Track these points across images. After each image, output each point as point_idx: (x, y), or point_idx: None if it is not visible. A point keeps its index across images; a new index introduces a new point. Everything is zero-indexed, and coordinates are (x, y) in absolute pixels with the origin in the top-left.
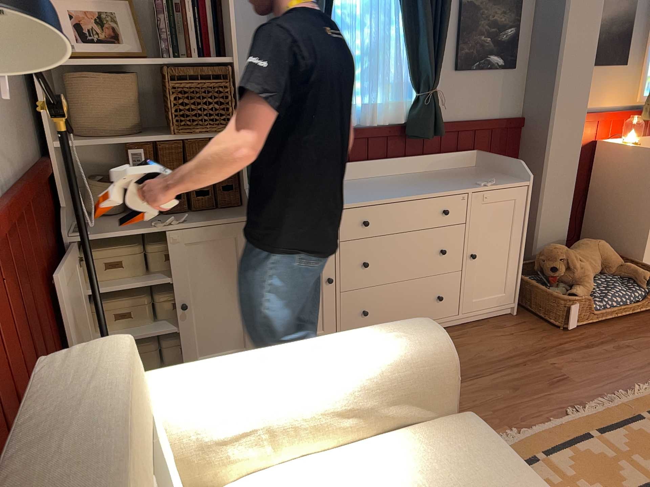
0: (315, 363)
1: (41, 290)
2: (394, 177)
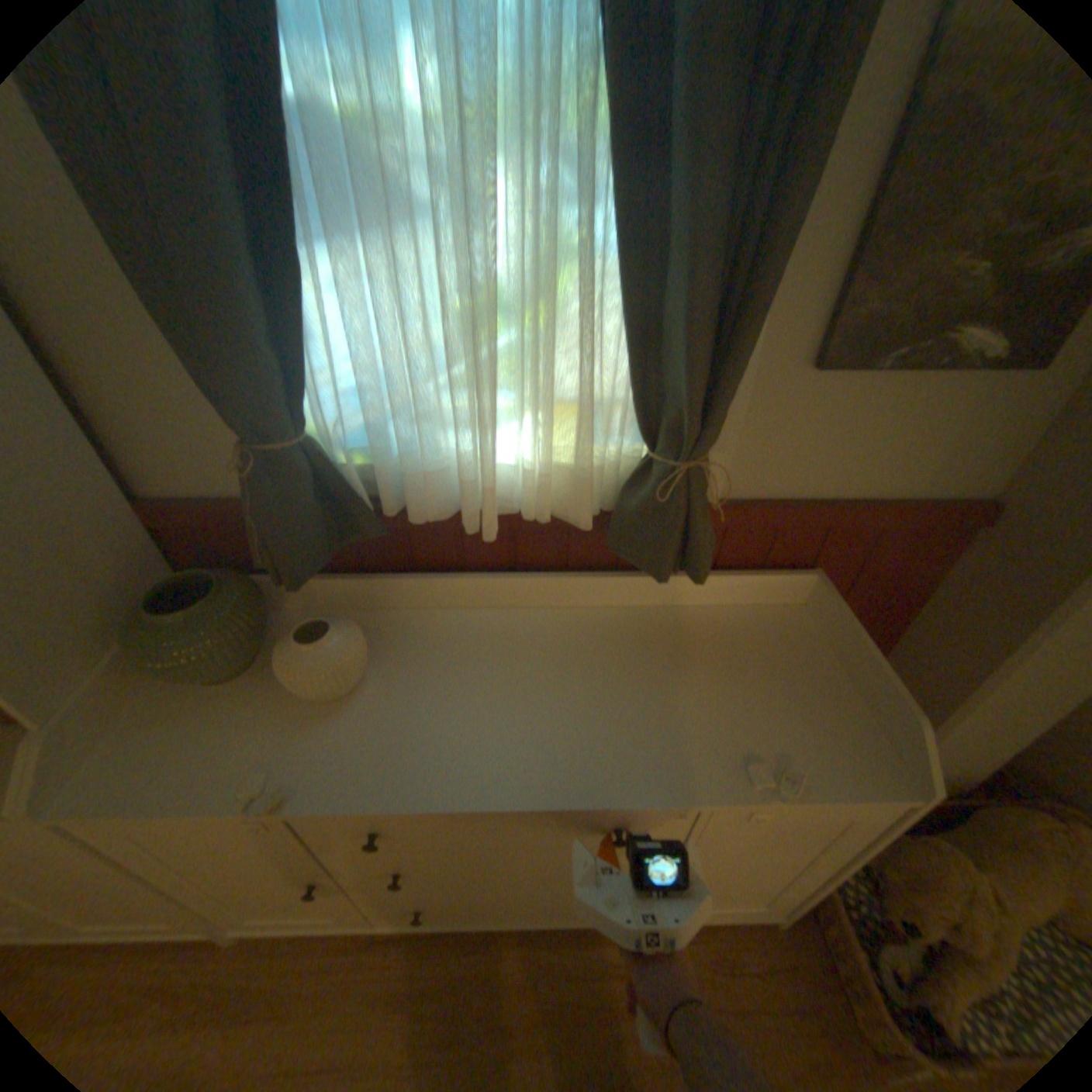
0: None
1: None
2: (568, 623)
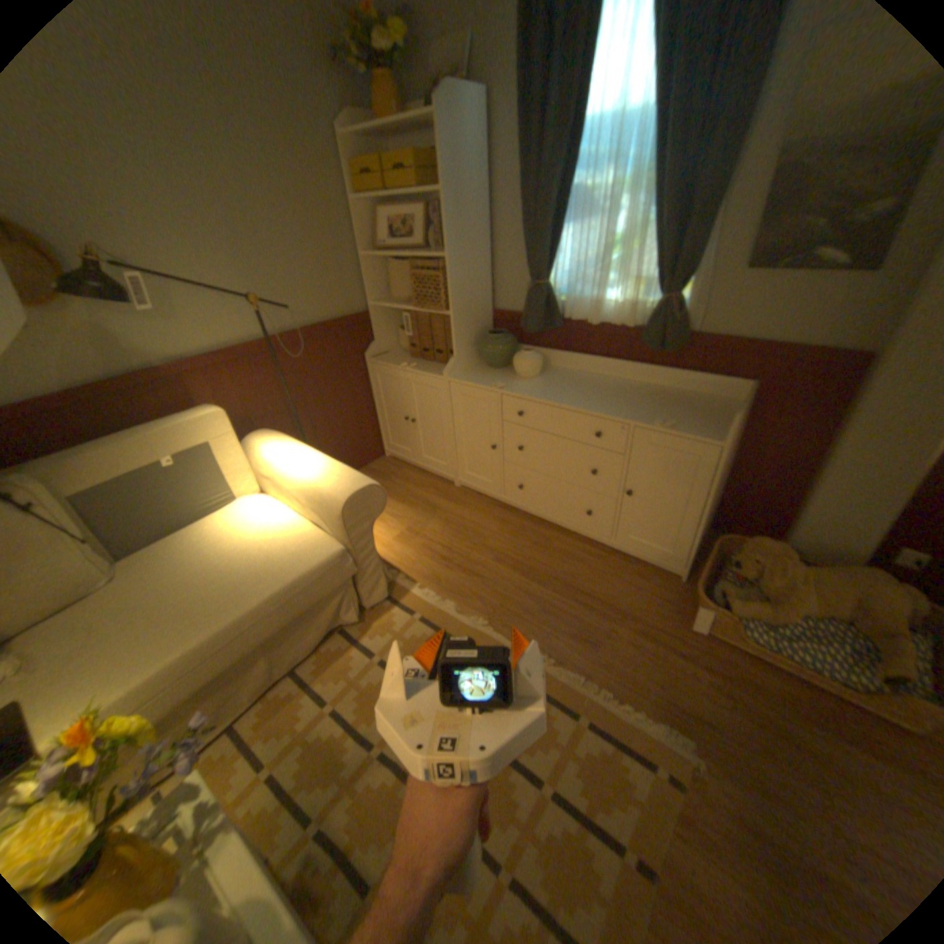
0: (301, 466)
1: (320, 382)
2: (620, 383)
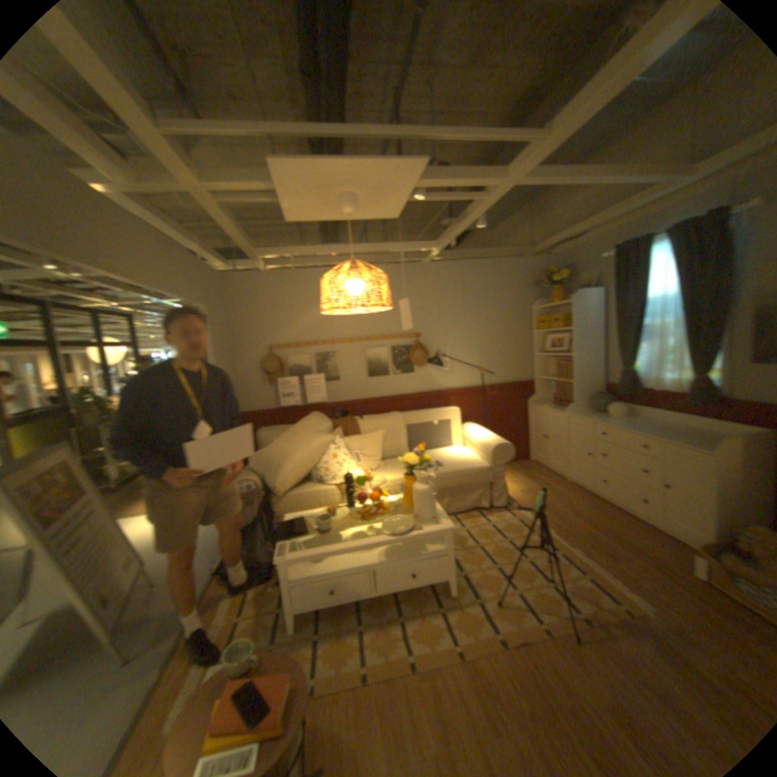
0: (481, 435)
1: (501, 410)
2: (678, 426)
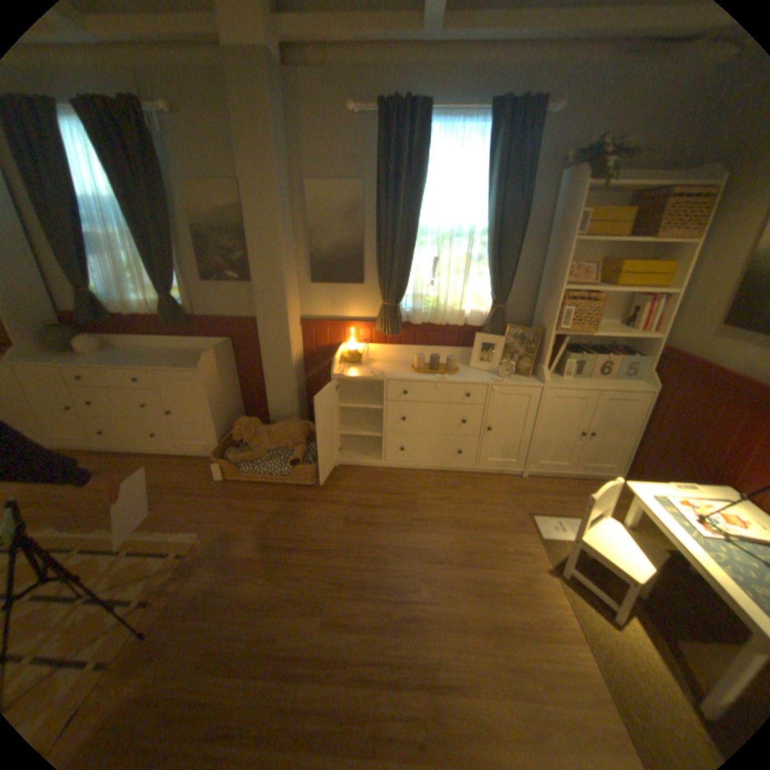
0: None
1: None
2: (158, 350)
